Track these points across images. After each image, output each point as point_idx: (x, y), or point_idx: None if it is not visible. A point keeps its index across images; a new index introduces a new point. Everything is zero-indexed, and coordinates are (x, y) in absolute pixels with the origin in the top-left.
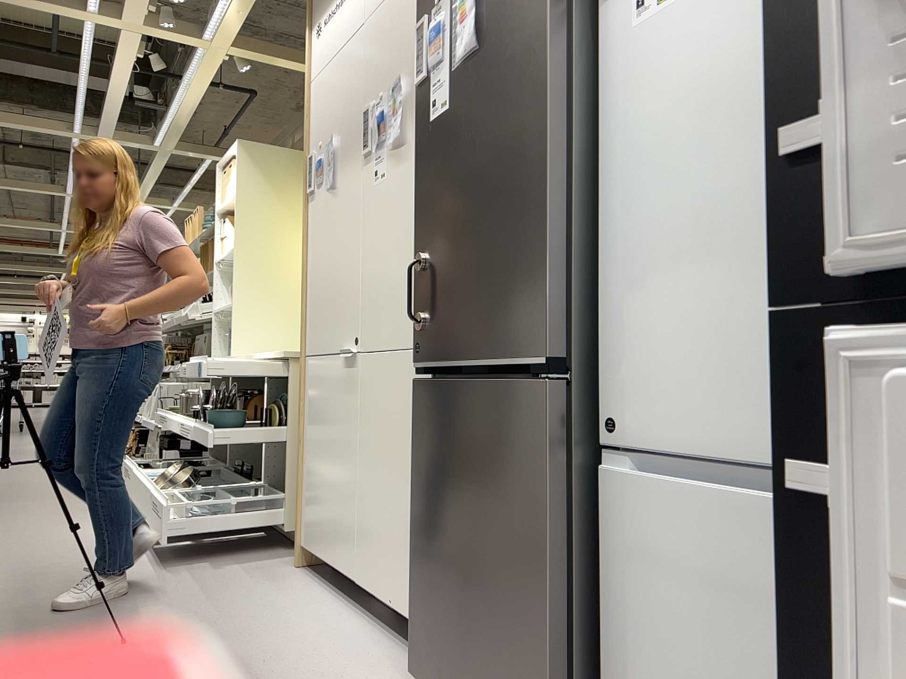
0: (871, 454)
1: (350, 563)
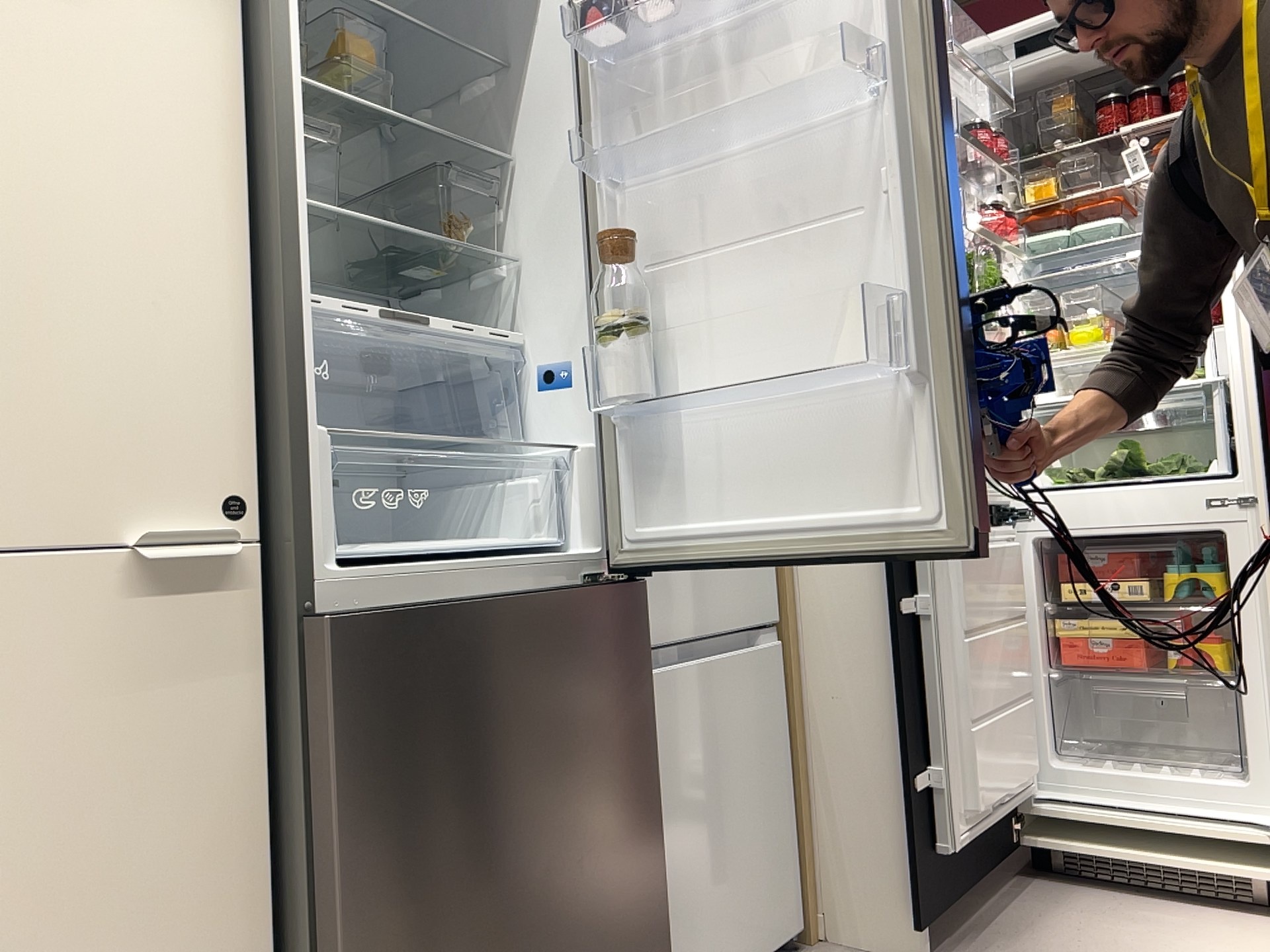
0: (935, 581)
1: None
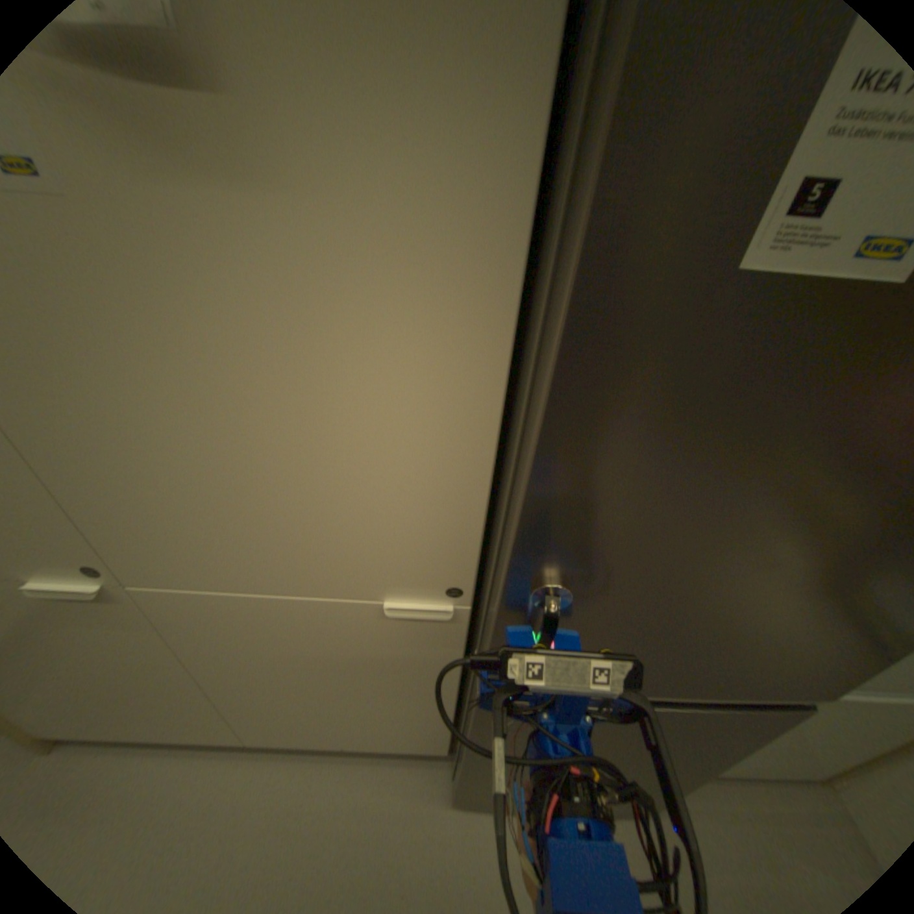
0: None
1: (218, 739)
